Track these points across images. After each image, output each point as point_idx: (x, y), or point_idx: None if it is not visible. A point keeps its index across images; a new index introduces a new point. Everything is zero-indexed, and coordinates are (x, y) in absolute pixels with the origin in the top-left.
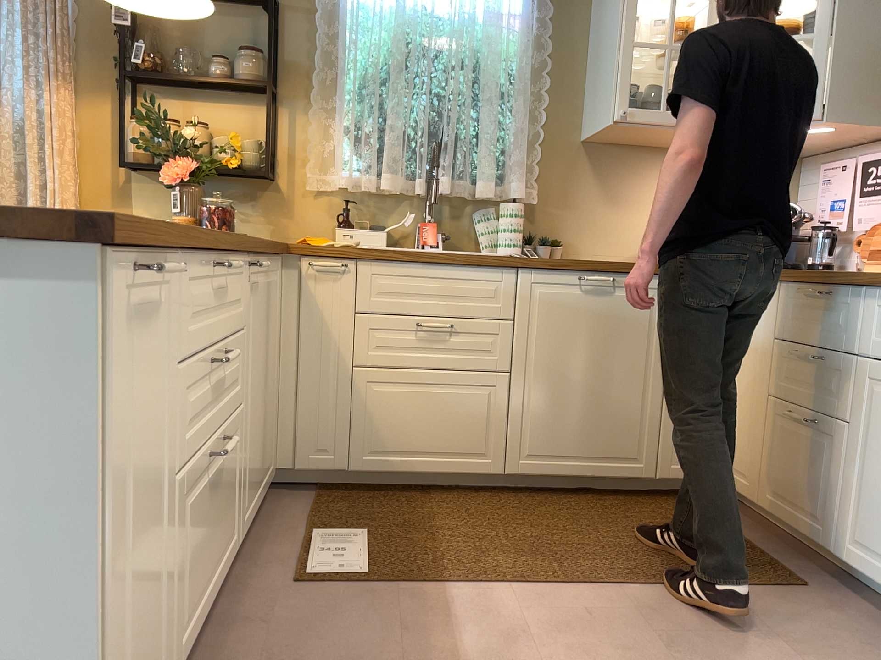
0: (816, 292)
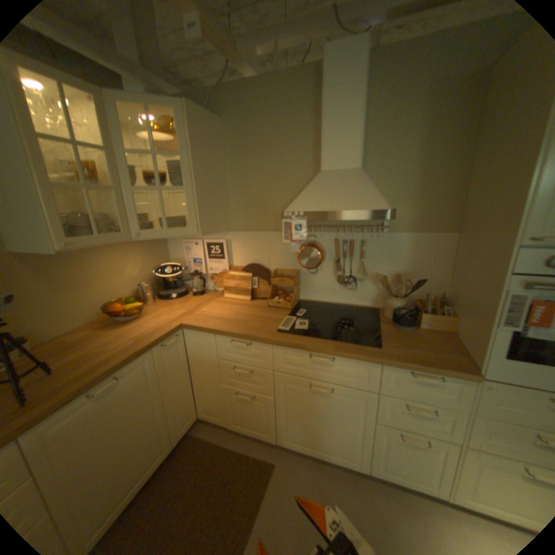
0: (245, 344)
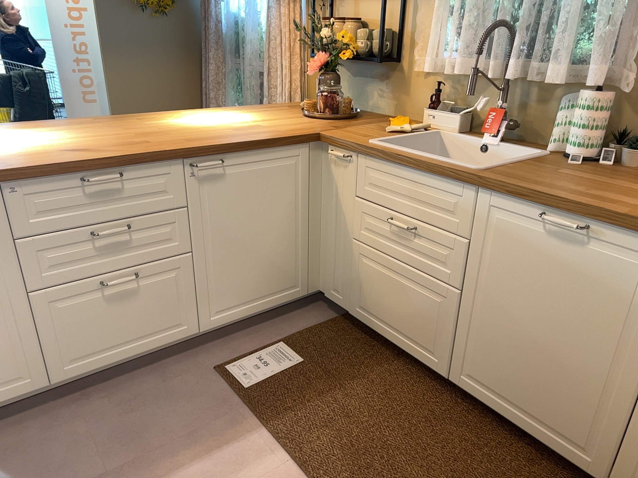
0: None
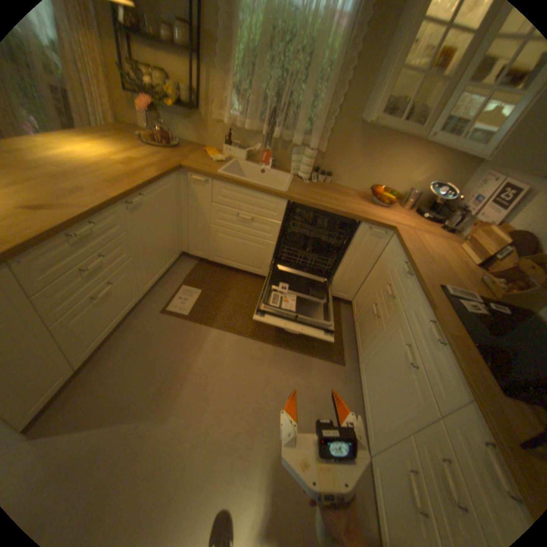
0: (407, 271)
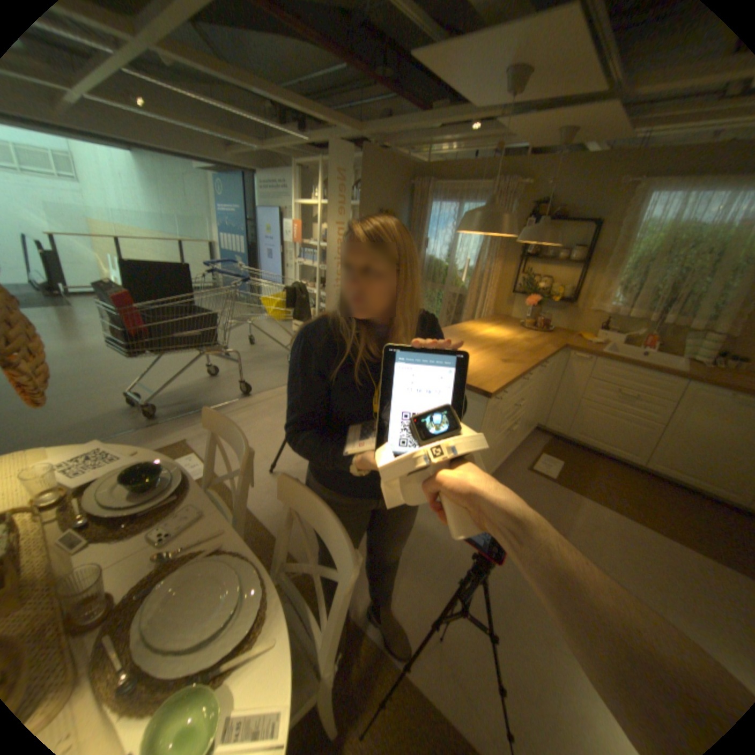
0: None
